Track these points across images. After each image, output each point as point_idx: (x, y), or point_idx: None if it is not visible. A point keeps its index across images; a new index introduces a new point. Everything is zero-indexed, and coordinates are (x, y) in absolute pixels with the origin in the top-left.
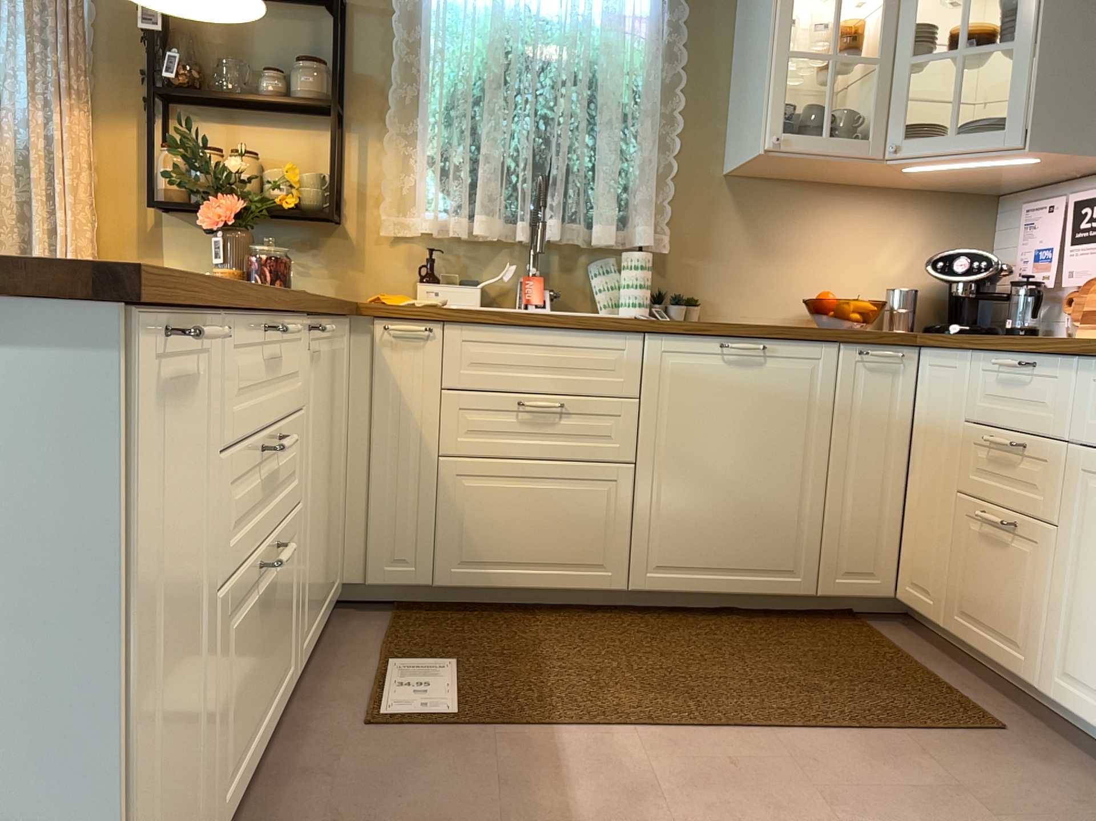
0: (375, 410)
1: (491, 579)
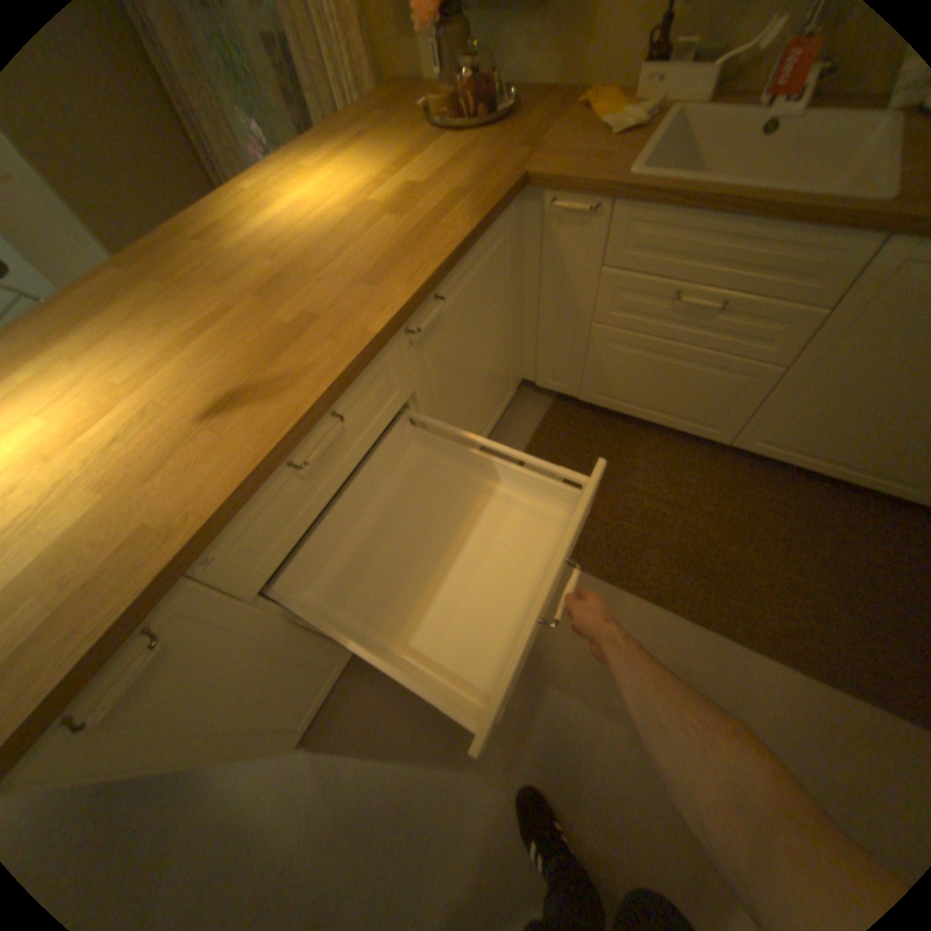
0: (544, 277)
1: (619, 408)
